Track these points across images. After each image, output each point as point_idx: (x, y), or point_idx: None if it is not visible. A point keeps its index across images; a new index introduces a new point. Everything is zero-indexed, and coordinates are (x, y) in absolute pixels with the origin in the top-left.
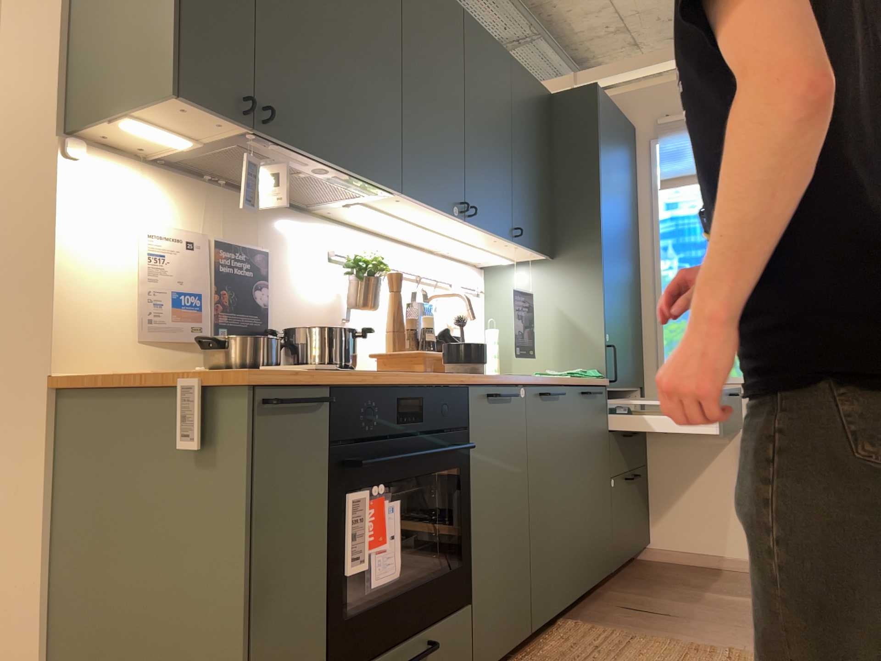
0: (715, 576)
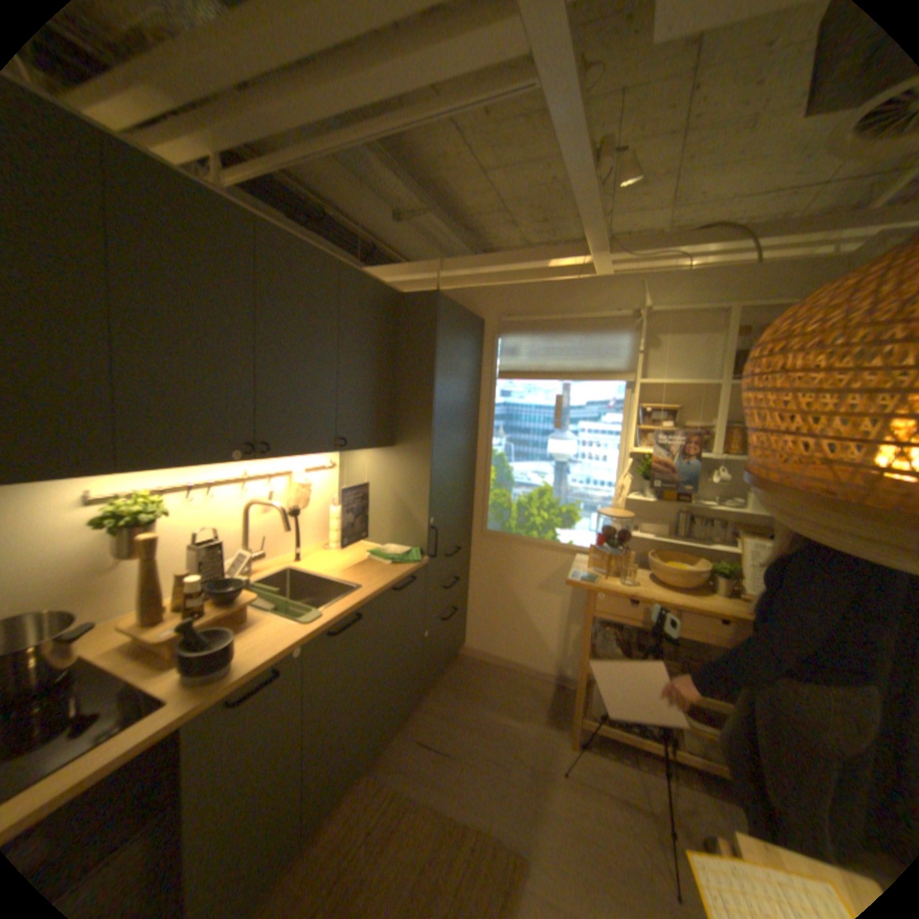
0: (501, 684)
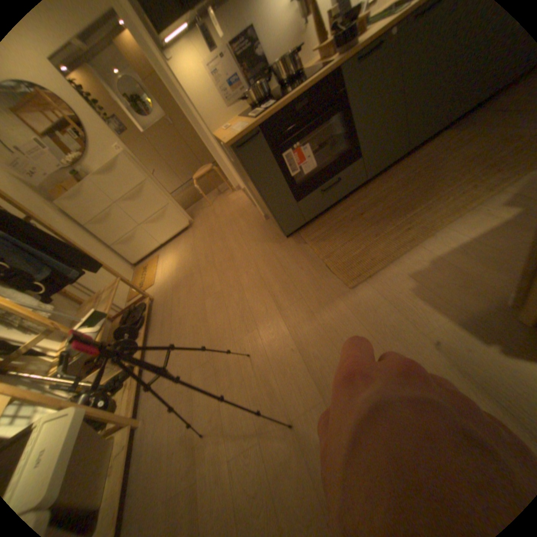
0: None
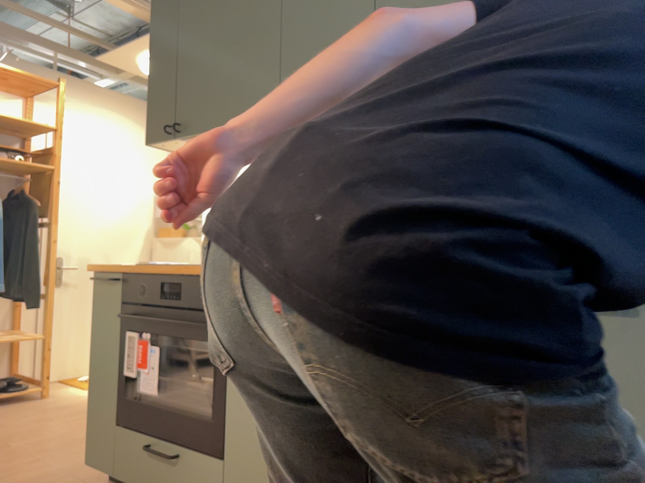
0: None
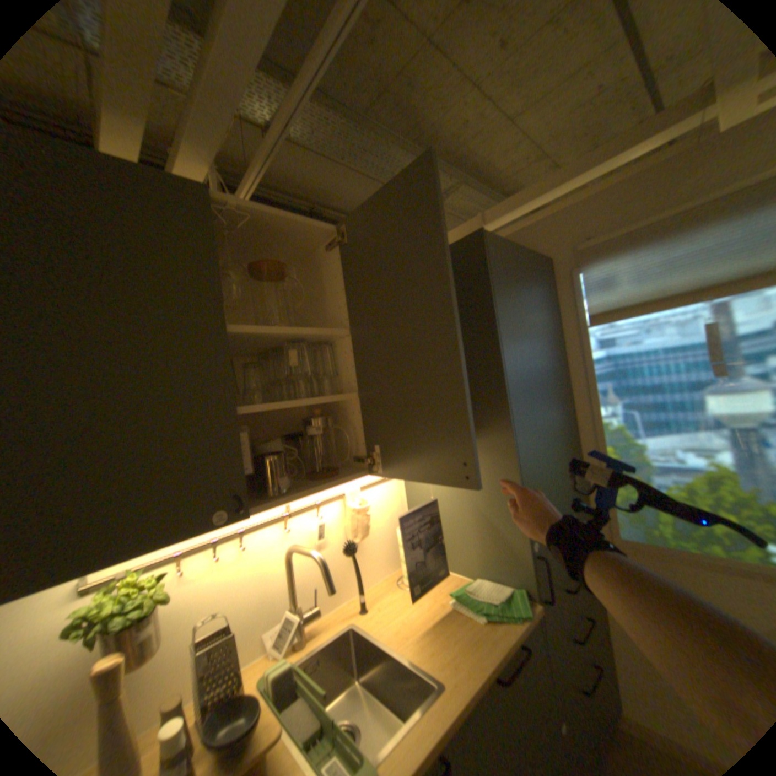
0: None
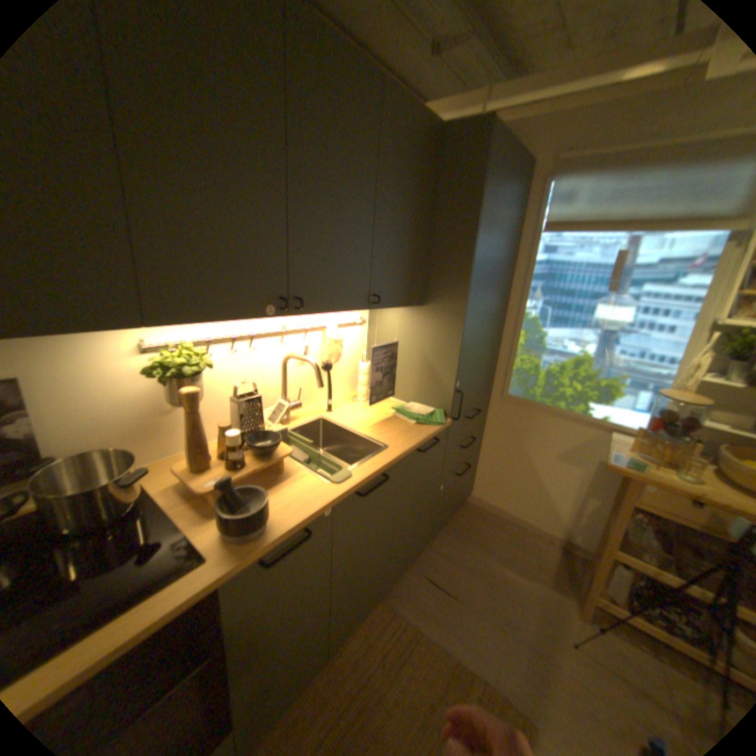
0: (506, 537)
